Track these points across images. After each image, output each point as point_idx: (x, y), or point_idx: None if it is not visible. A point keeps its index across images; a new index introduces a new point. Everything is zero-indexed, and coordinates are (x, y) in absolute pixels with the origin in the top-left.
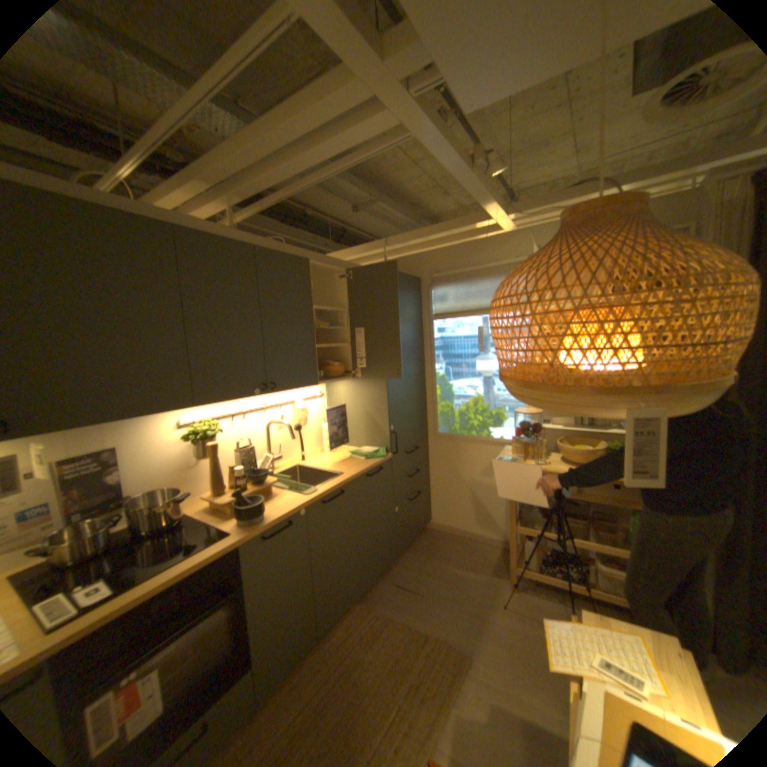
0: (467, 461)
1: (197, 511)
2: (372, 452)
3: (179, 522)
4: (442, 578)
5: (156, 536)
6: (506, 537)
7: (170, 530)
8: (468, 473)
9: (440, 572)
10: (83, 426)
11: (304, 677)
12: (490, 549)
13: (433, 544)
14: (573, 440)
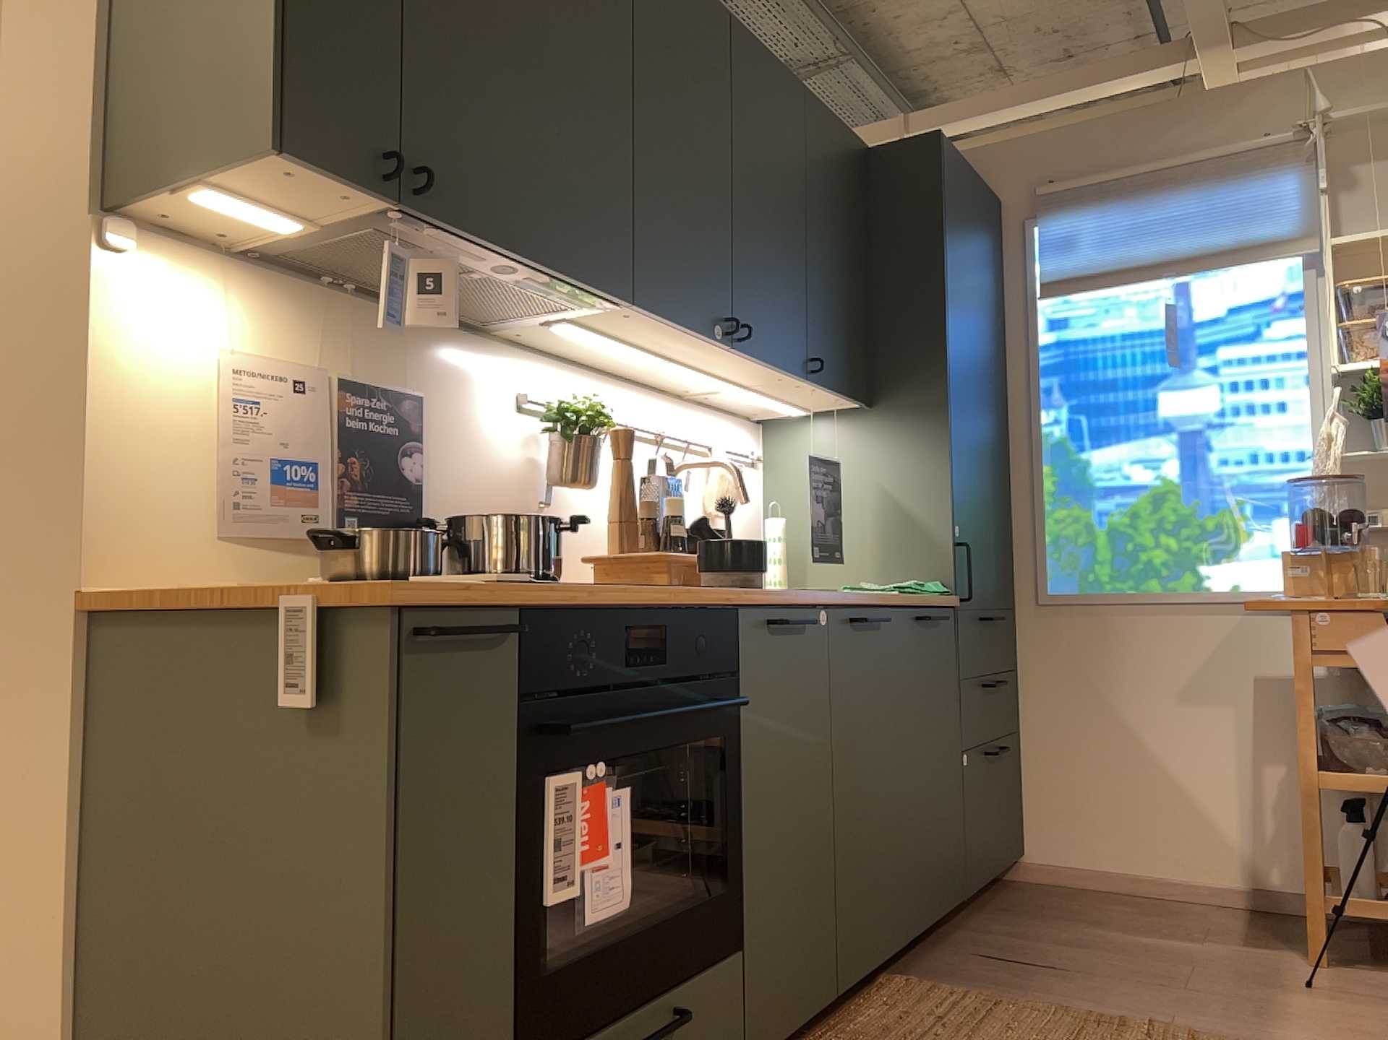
0: (1136, 664)
1: None
2: (911, 584)
3: None
4: (1104, 946)
5: None
6: (1258, 872)
7: None
8: (1137, 697)
9: (1094, 938)
10: (489, 250)
11: None
12: (1214, 909)
13: (1046, 901)
14: None
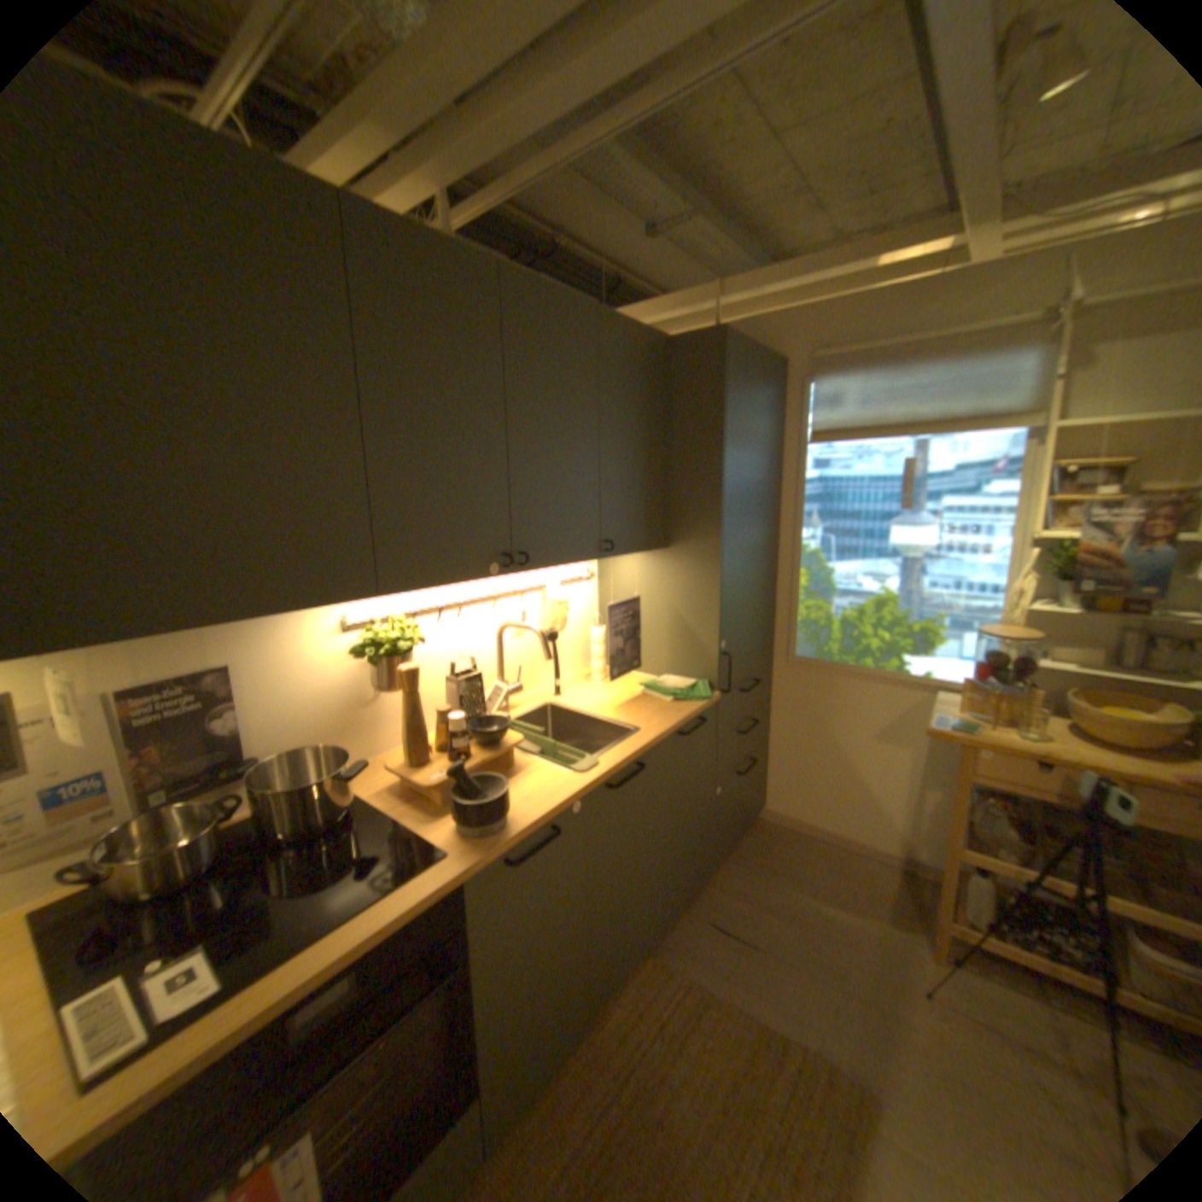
0: (849, 712)
1: (378, 790)
2: (684, 687)
3: (346, 813)
4: (797, 920)
5: (304, 842)
6: (913, 853)
7: (329, 831)
8: (848, 732)
9: (792, 907)
10: (154, 633)
11: (563, 1098)
12: (880, 871)
13: (772, 851)
14: (1098, 694)
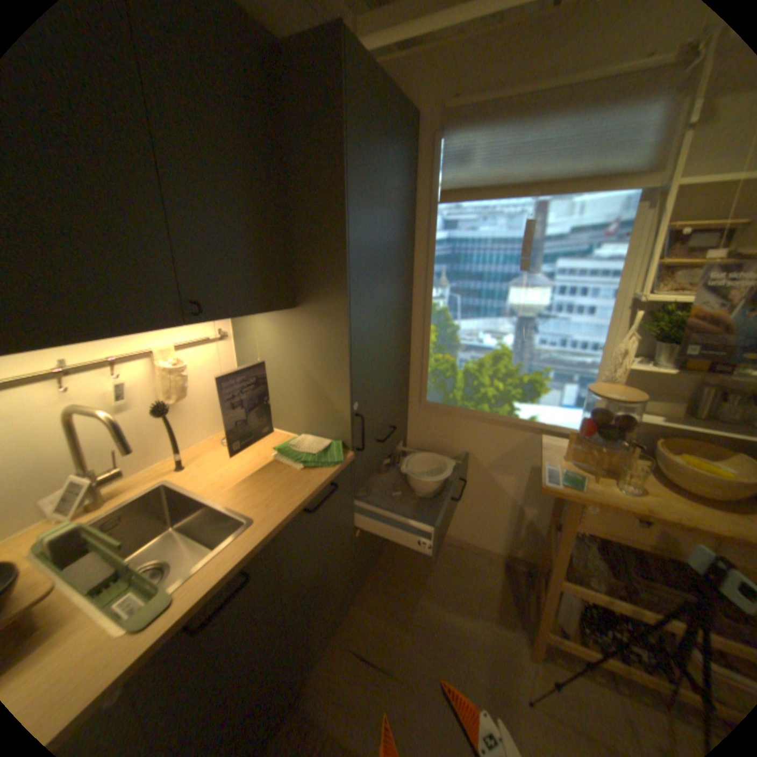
0: (469, 447)
1: None
2: (317, 451)
3: None
4: (425, 632)
5: None
6: (513, 551)
7: None
8: (467, 462)
9: (421, 617)
10: None
11: None
12: (488, 566)
13: (407, 558)
14: (678, 442)
